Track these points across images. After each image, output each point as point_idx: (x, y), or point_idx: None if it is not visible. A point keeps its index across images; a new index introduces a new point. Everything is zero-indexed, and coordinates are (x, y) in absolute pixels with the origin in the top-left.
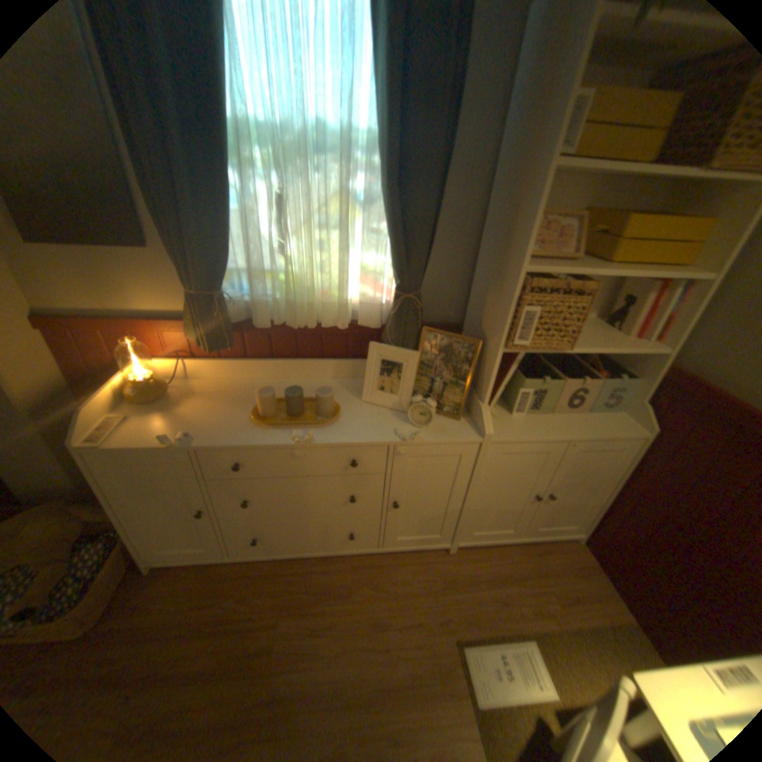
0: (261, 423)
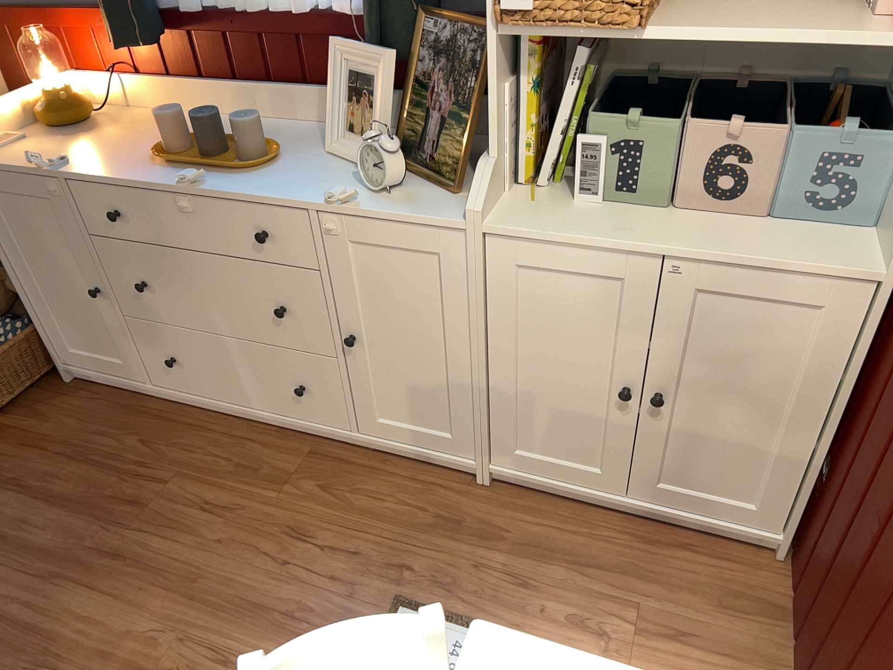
0: (161, 160)
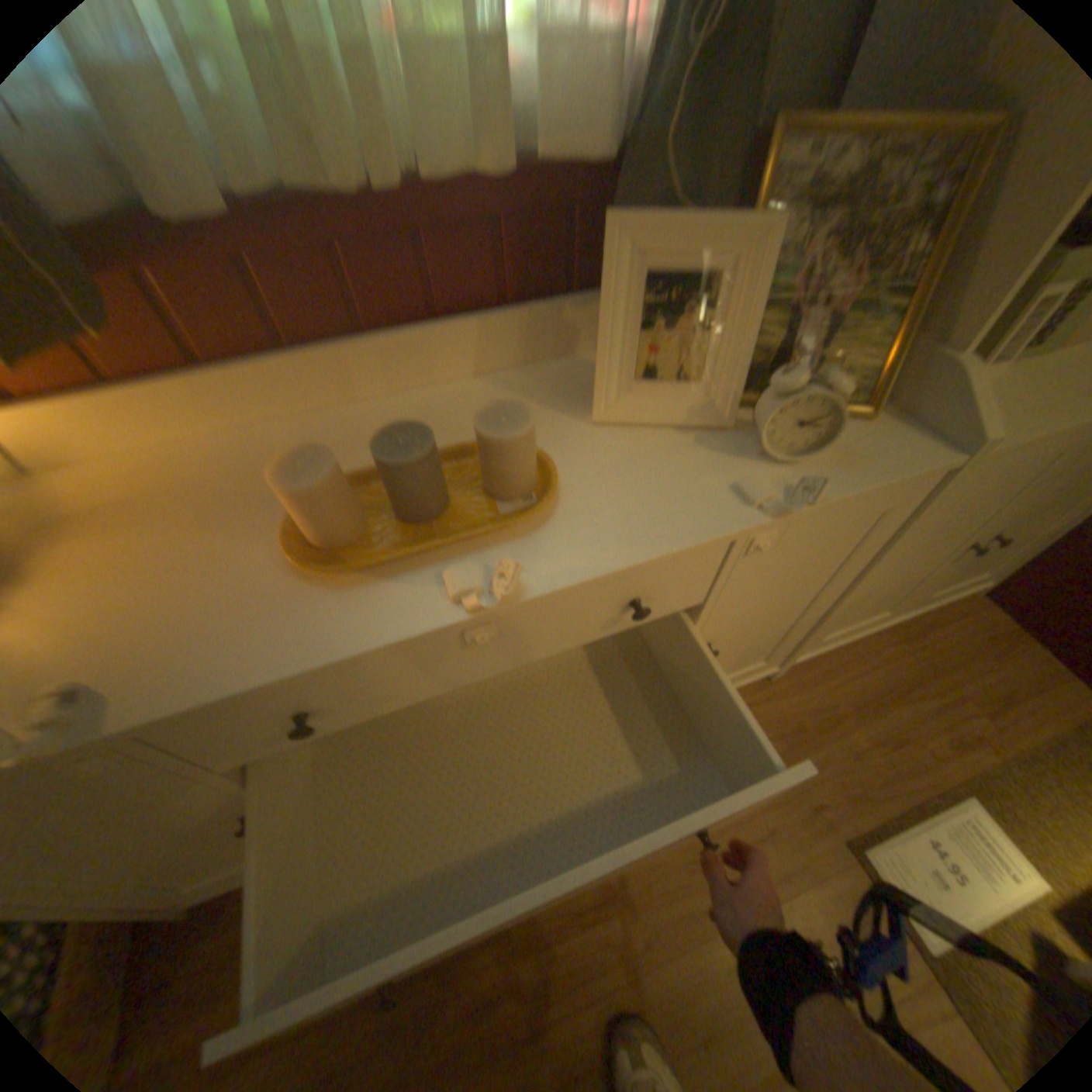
0: (329, 570)
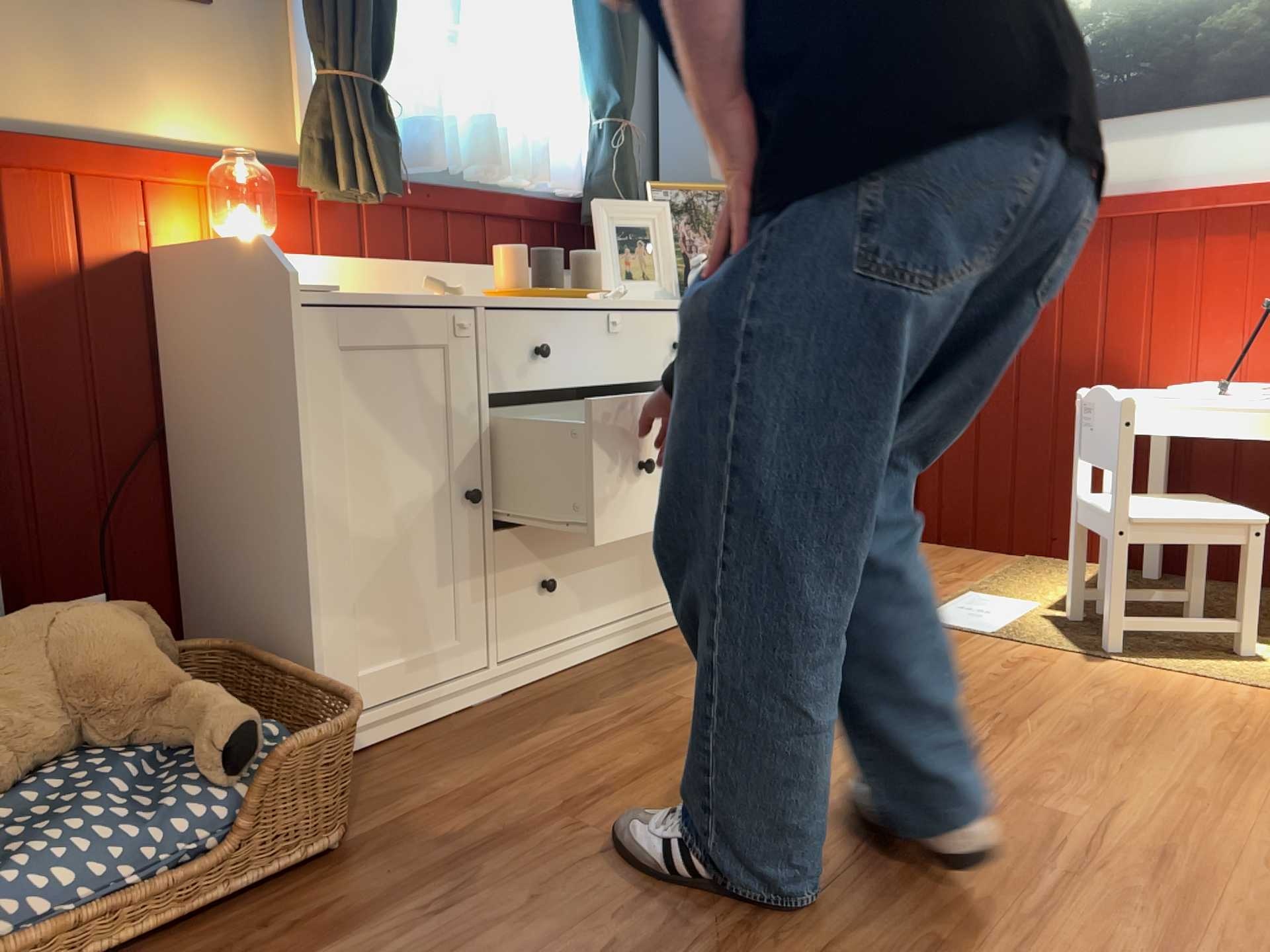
0: (532, 289)
